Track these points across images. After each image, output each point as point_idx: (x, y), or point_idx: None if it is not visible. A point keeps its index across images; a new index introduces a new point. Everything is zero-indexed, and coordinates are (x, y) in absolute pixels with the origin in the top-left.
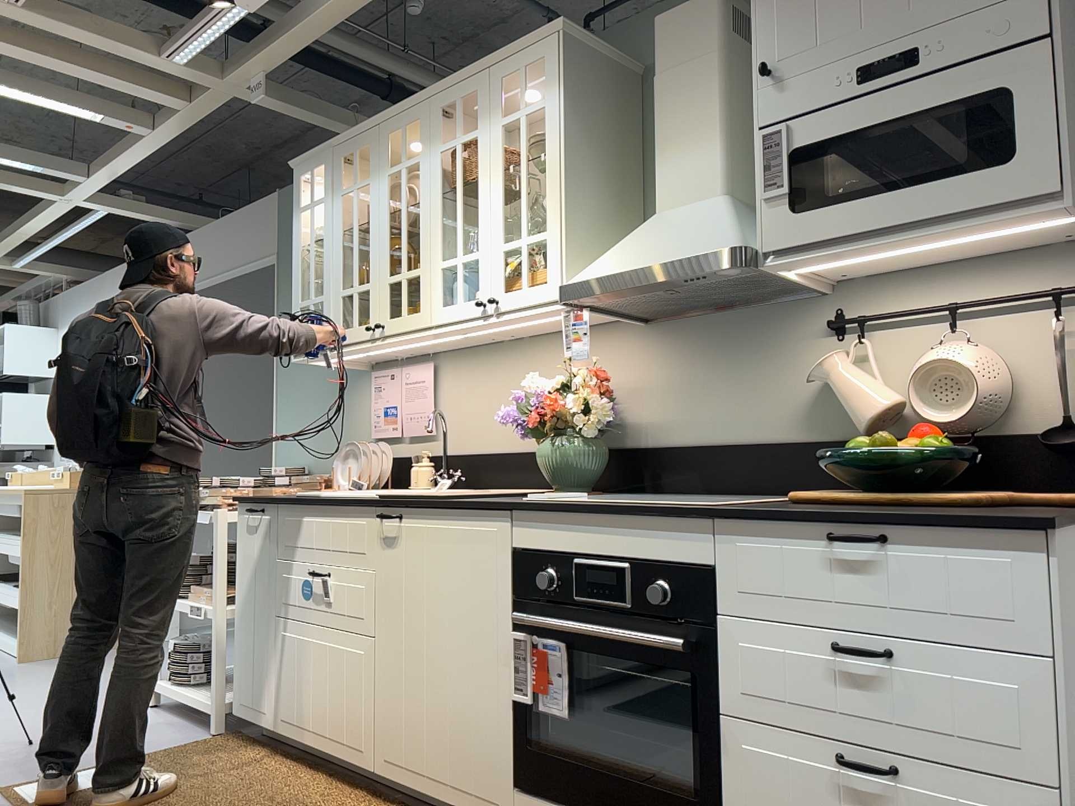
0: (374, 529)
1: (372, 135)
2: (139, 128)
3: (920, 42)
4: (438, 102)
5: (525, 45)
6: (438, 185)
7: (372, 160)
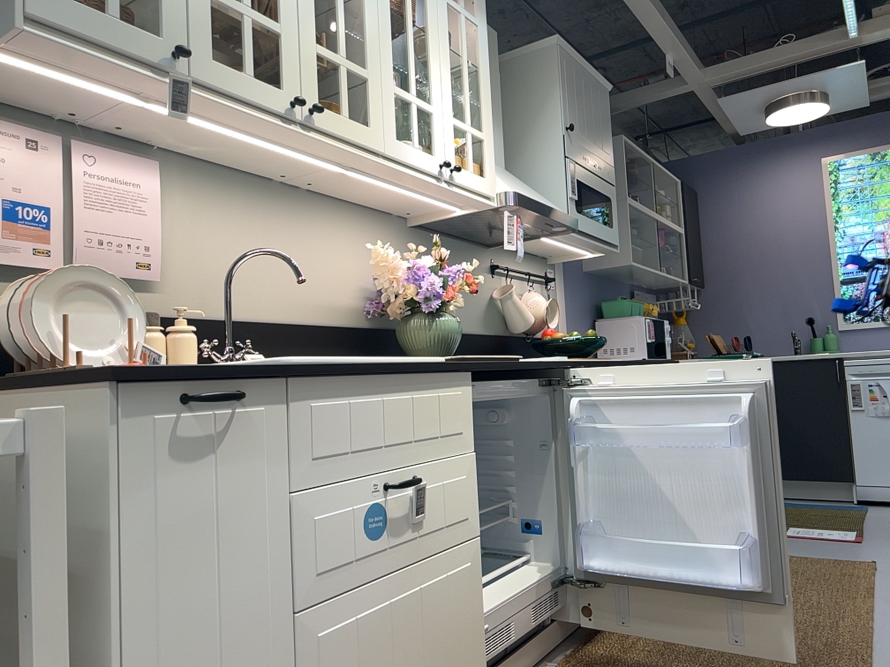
0: (472, 400)
1: None
2: None
3: (599, 162)
4: None
5: None
6: None
7: None
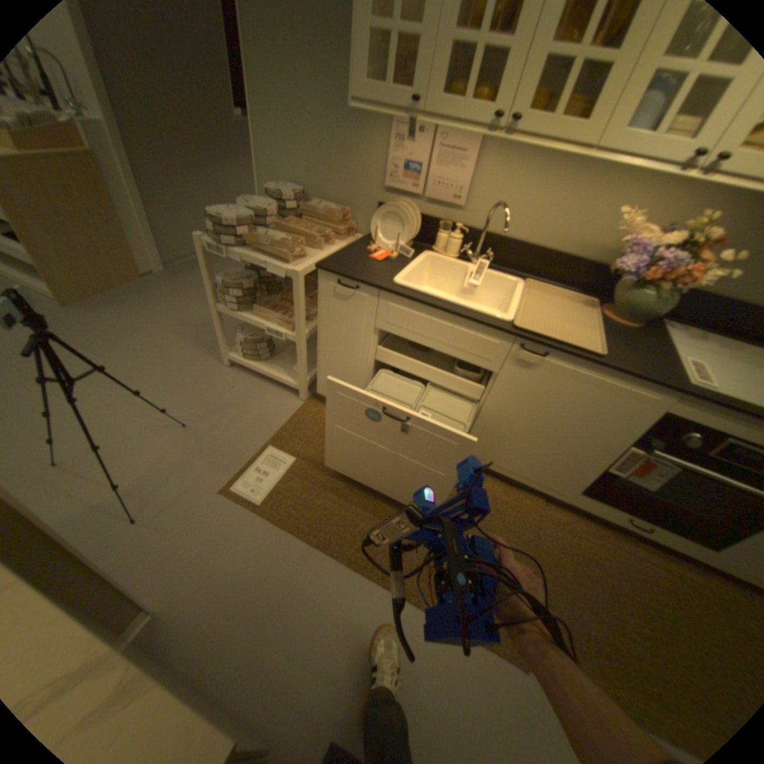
0: (510, 351)
1: None
2: None
3: None
4: None
5: None
6: None
7: None
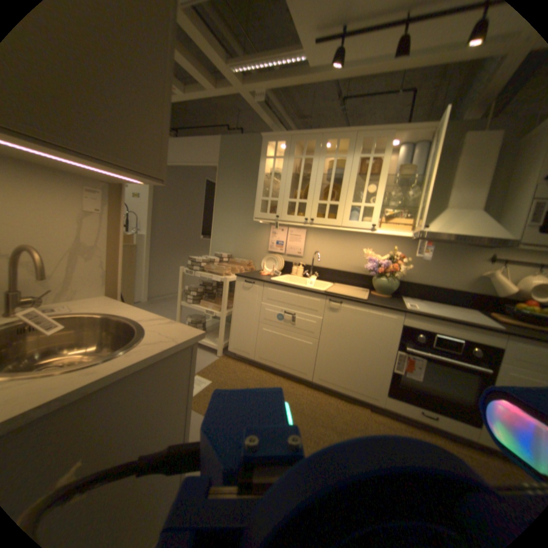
0: (324, 303)
1: (317, 135)
2: (177, 88)
3: None
4: (362, 133)
5: (421, 125)
6: (355, 170)
7: (316, 147)
